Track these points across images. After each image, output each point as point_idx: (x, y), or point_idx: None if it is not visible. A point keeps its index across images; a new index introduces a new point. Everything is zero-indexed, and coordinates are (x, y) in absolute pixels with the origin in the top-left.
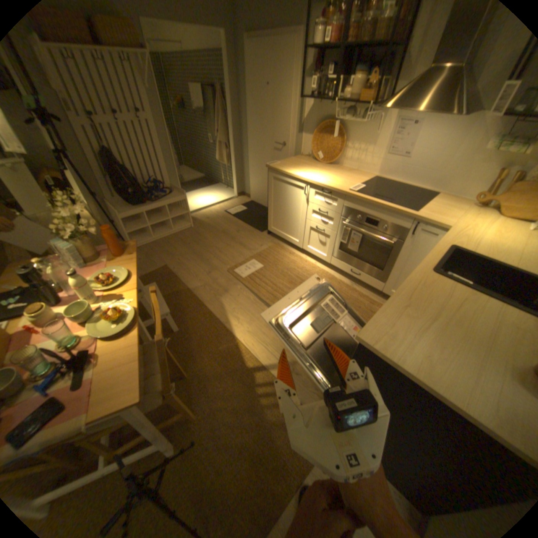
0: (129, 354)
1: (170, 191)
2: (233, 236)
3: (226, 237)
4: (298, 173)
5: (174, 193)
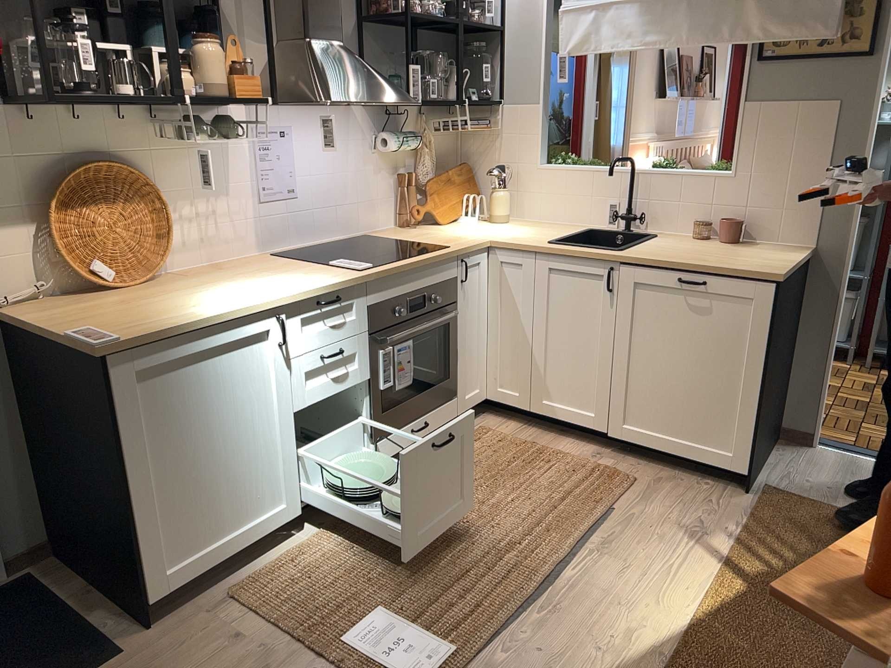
0: None
1: None
2: None
3: None
4: (219, 306)
5: None
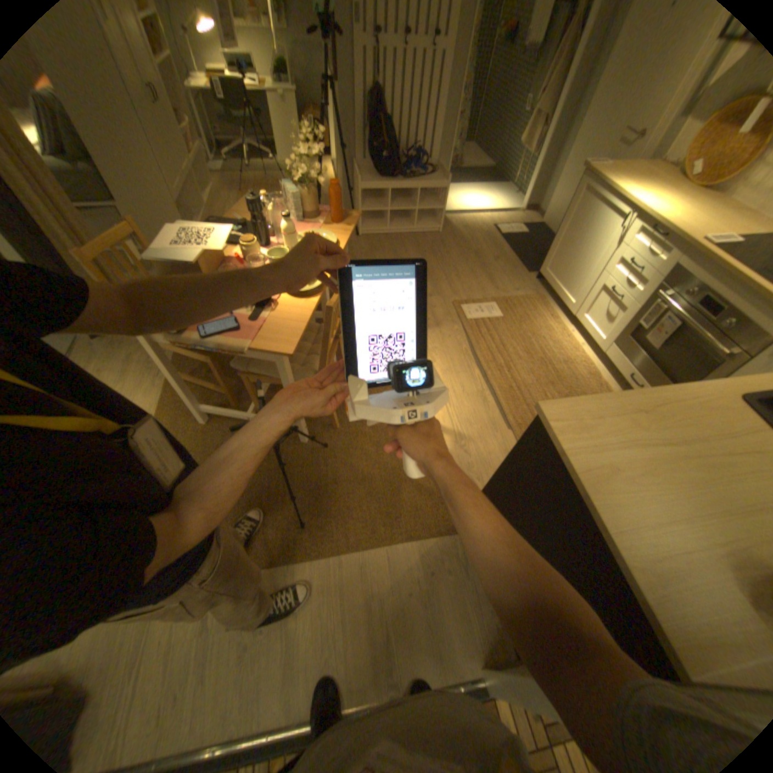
0: (302, 315)
1: (432, 170)
2: (485, 263)
3: (474, 261)
4: (631, 188)
5: (436, 175)
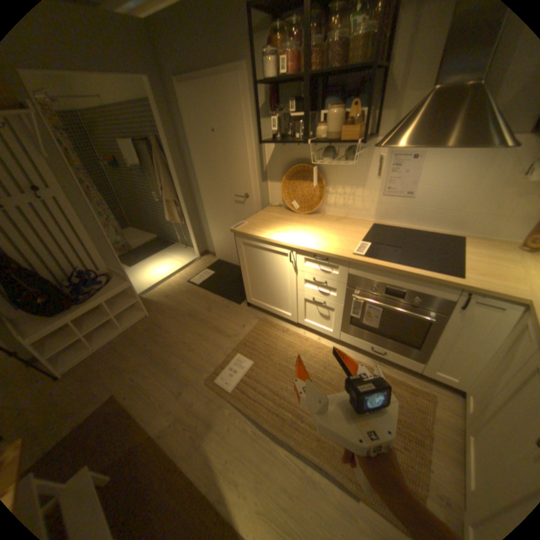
0: None
1: (107, 277)
2: (203, 318)
3: (194, 322)
4: (276, 235)
5: (113, 279)
